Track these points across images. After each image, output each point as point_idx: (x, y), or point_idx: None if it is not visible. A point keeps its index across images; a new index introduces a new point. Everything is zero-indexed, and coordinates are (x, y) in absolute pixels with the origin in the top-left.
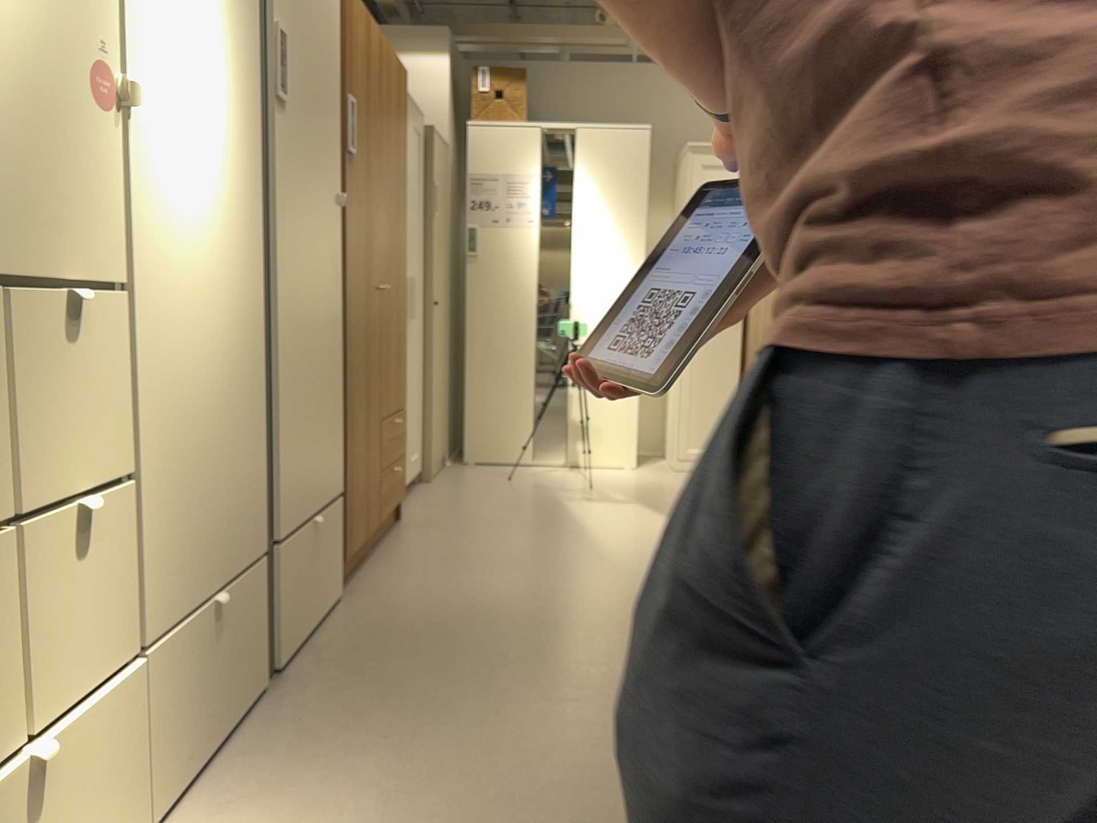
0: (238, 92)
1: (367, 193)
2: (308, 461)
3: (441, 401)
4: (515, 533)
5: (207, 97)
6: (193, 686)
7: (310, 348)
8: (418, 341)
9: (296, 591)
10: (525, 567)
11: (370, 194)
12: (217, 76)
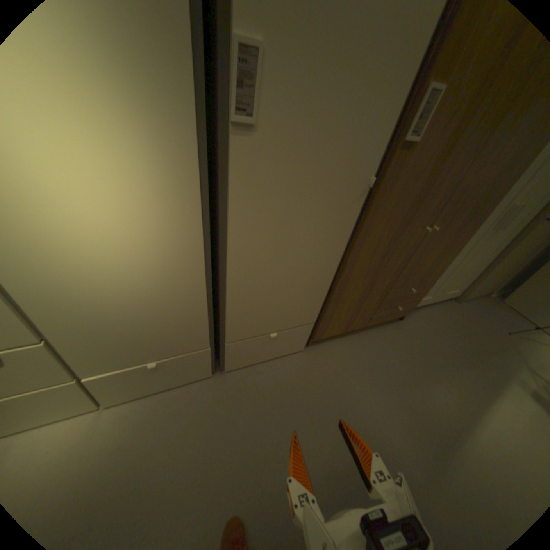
0: (155, 132)
1: (440, 167)
2: (271, 316)
3: (509, 270)
4: (438, 379)
5: (89, 150)
6: (133, 381)
7: (285, 274)
8: (506, 239)
9: (248, 353)
10: (398, 411)
11: (447, 167)
12: (103, 128)
